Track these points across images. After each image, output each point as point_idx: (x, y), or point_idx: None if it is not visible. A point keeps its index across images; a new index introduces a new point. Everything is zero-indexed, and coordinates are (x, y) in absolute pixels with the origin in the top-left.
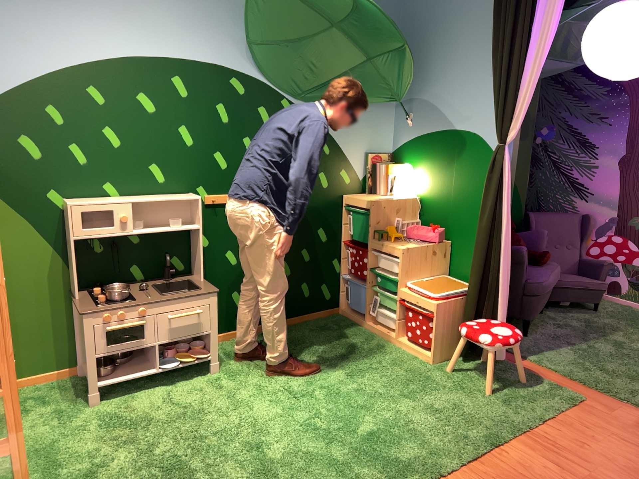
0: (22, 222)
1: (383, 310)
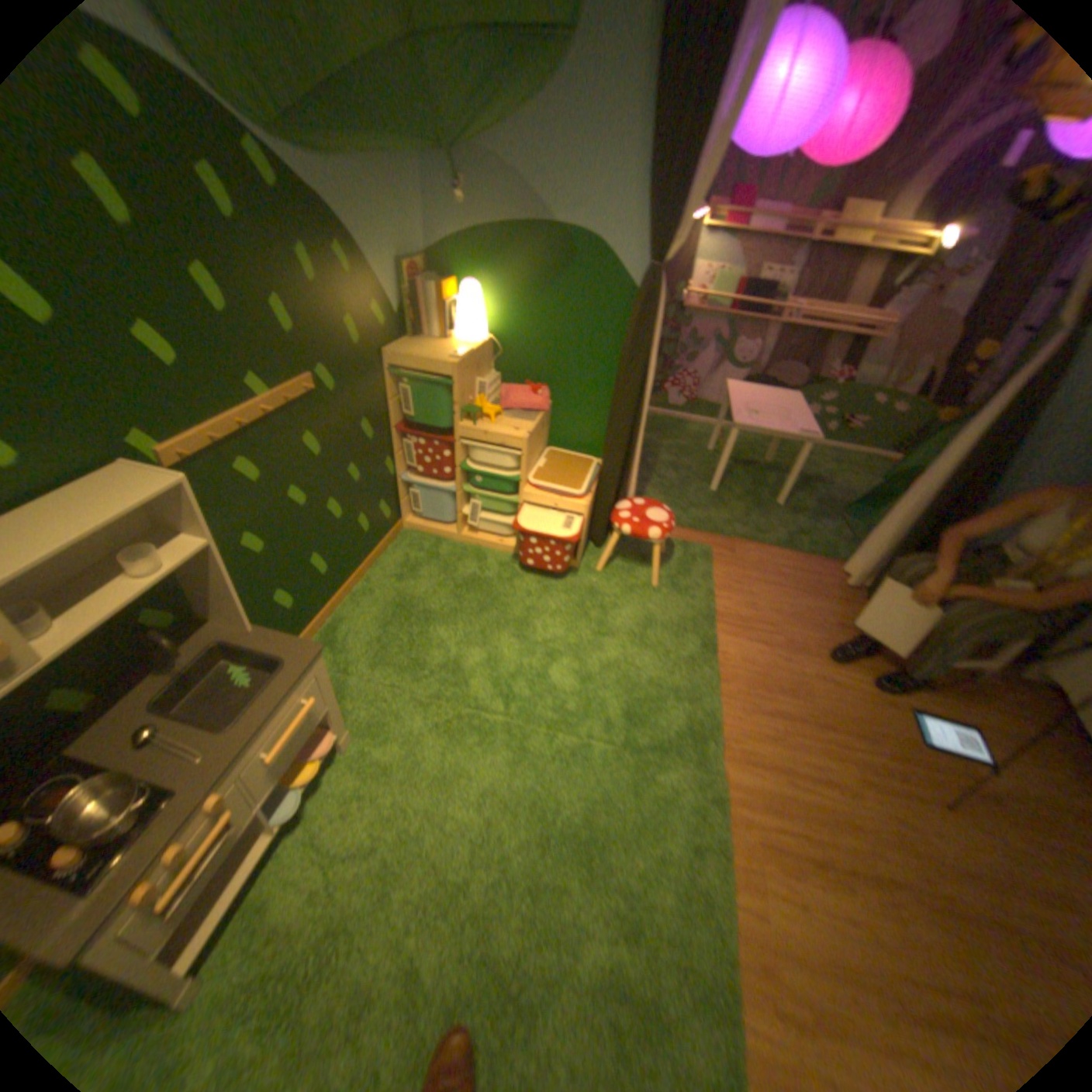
0: None
1: (482, 514)
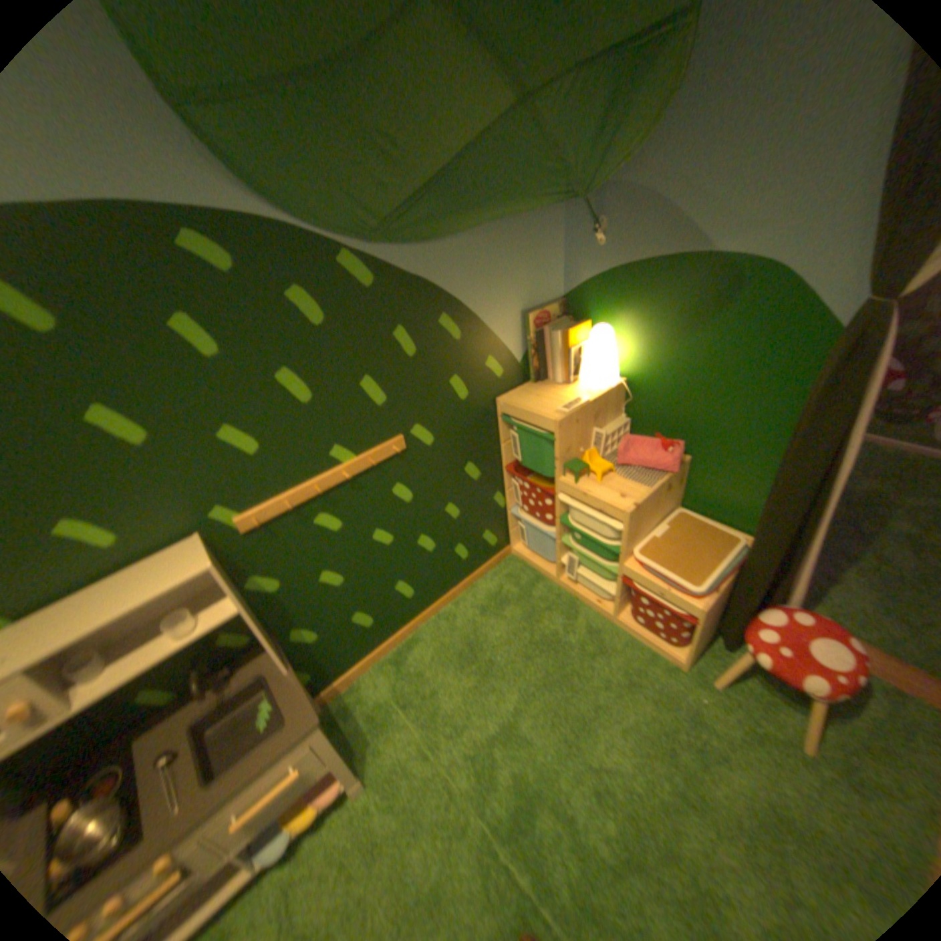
0: None
1: (583, 566)
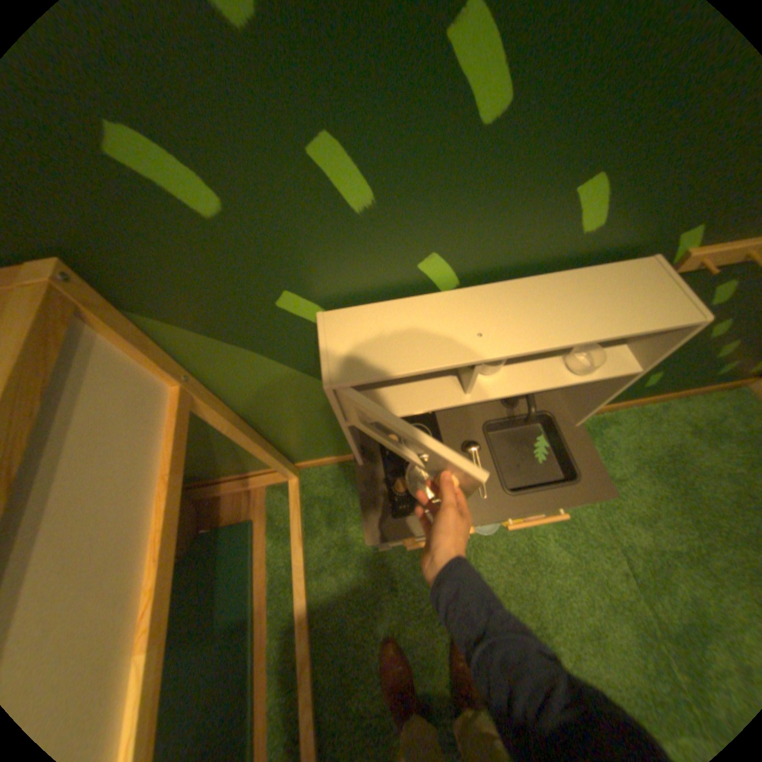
0: (241, 354)
1: None
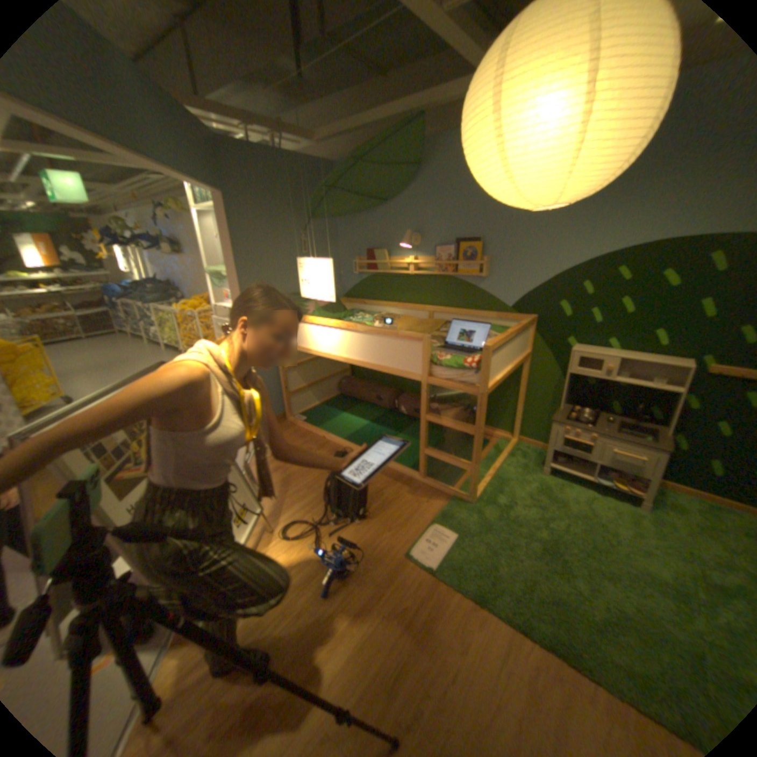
0: (546, 353)
1: None
